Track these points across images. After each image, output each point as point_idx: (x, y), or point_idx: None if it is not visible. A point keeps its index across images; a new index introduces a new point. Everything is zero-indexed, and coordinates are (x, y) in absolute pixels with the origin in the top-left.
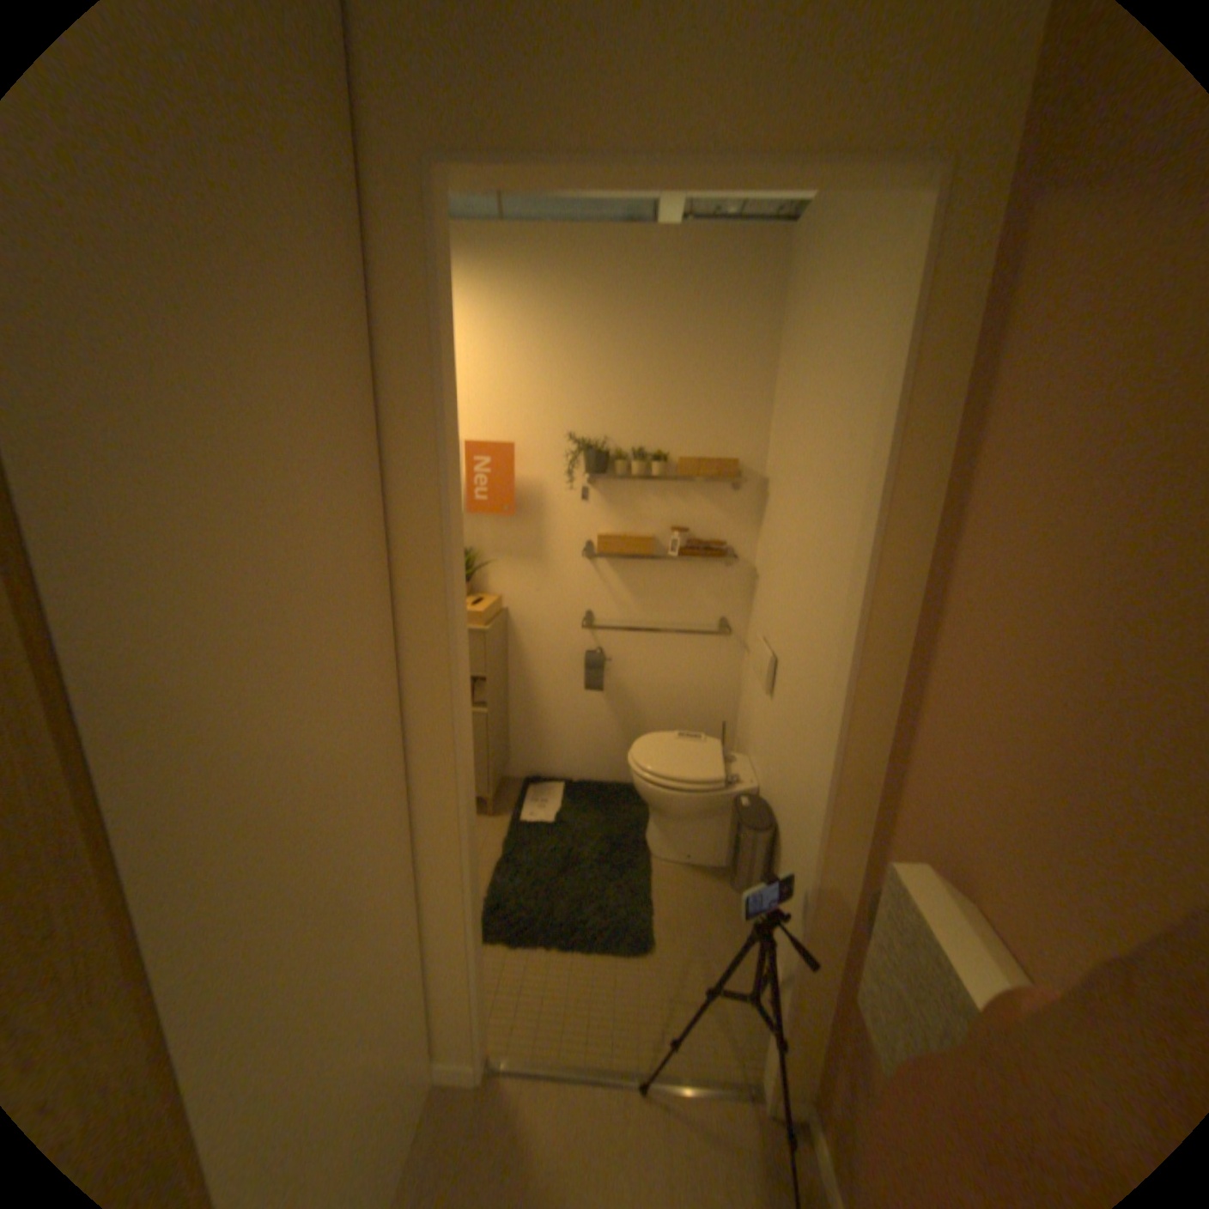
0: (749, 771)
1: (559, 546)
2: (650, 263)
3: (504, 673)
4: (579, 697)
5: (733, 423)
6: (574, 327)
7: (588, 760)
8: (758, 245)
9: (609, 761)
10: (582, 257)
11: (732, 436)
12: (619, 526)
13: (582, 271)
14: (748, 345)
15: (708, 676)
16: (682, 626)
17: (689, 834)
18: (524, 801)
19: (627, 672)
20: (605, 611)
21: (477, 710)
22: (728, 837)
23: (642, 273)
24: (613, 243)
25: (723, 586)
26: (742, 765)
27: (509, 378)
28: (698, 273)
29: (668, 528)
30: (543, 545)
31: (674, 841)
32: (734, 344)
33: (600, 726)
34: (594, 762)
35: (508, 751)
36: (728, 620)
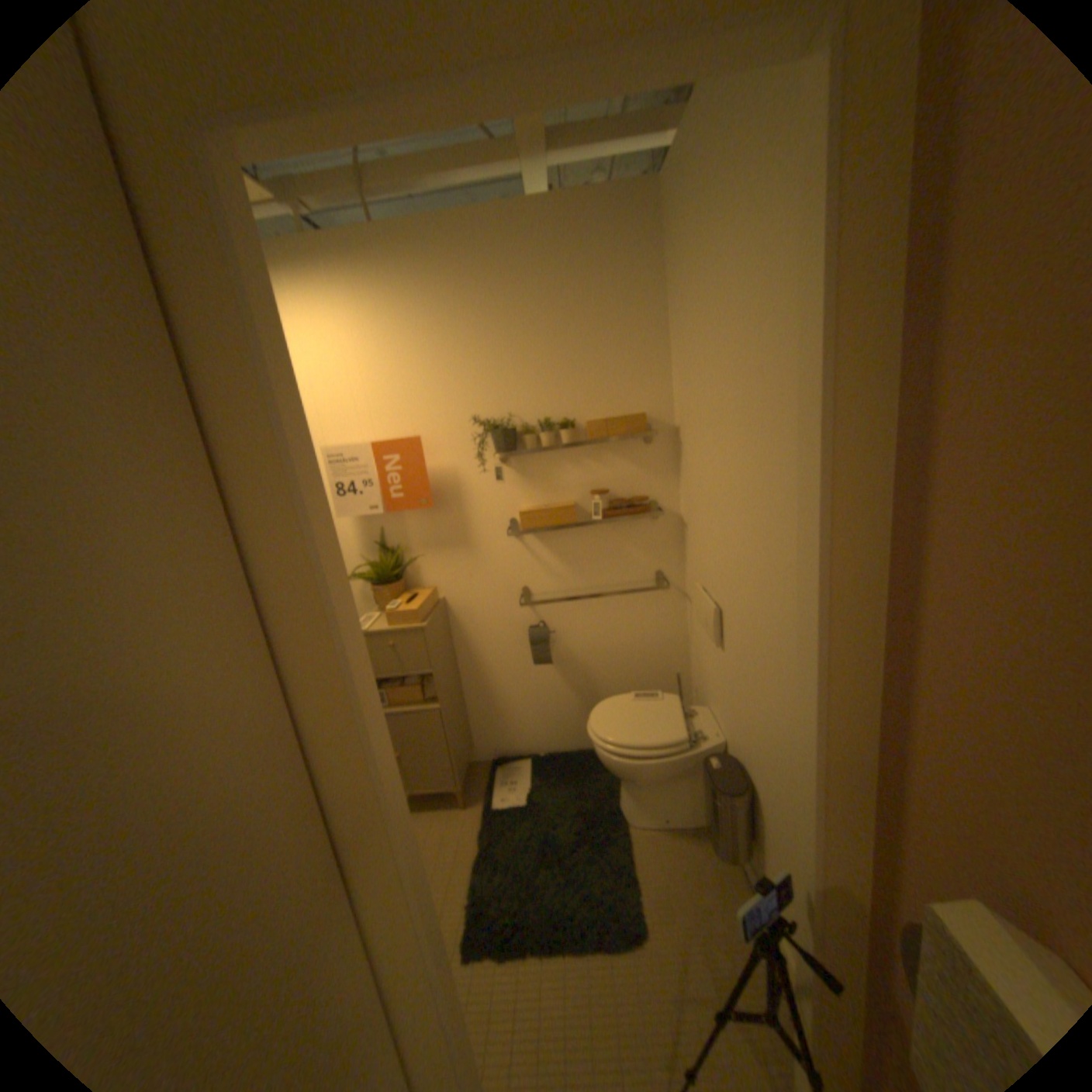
0: (710, 724)
1: (481, 528)
2: (520, 235)
3: (450, 662)
4: (528, 672)
5: (632, 378)
6: (457, 312)
7: (549, 732)
8: (624, 198)
9: (570, 729)
10: (452, 241)
11: (633, 390)
12: (537, 498)
13: (455, 255)
14: (632, 298)
15: (652, 630)
16: (617, 585)
17: (660, 798)
18: (491, 786)
19: (571, 639)
20: (538, 584)
21: (426, 706)
22: (701, 795)
23: (514, 246)
24: (480, 222)
25: (651, 539)
26: (701, 718)
27: (402, 373)
28: (570, 237)
29: (586, 492)
30: (466, 529)
31: (647, 807)
32: (618, 300)
33: (554, 696)
34: (554, 732)
35: (468, 736)
36: (661, 571)
